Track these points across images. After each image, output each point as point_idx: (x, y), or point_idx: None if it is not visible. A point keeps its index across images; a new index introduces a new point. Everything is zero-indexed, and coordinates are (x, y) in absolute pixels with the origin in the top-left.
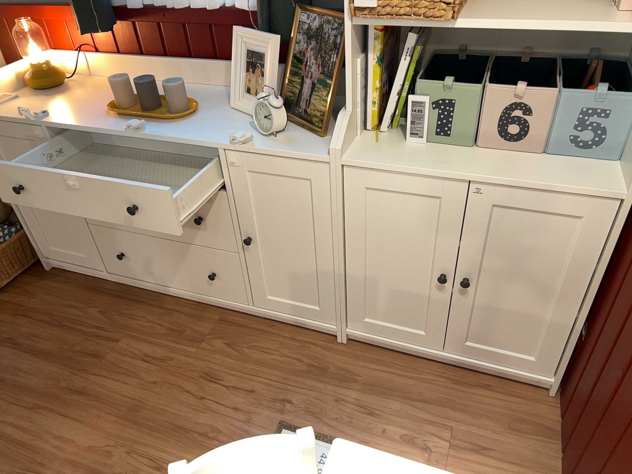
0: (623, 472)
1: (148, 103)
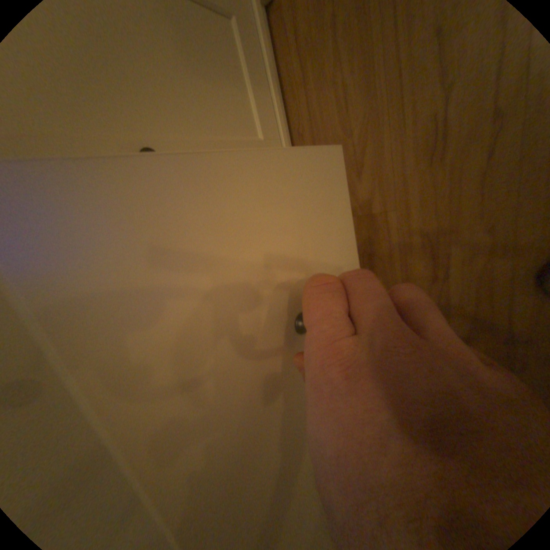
0: None
1: None
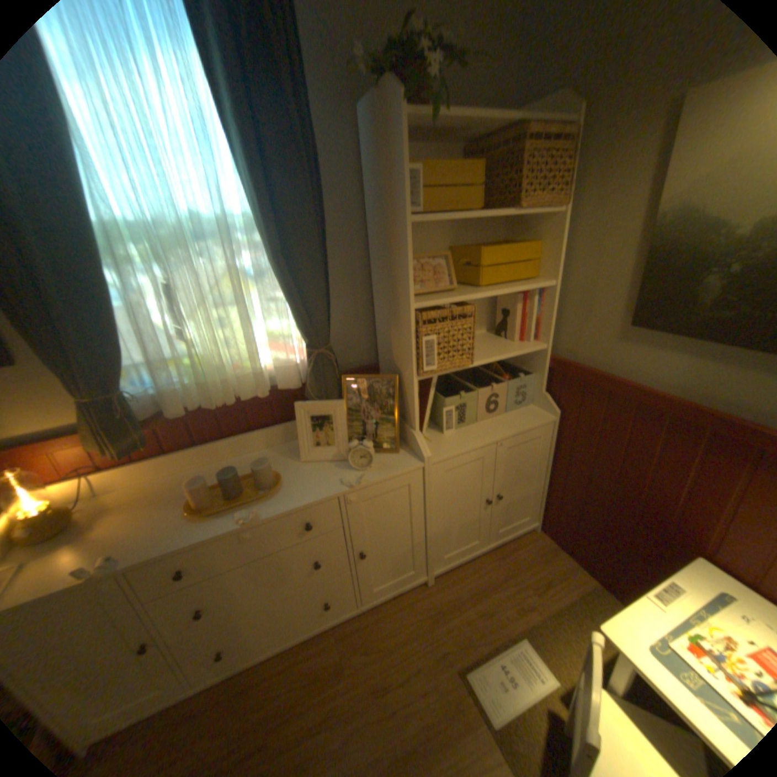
0: (660, 540)
1: (224, 491)
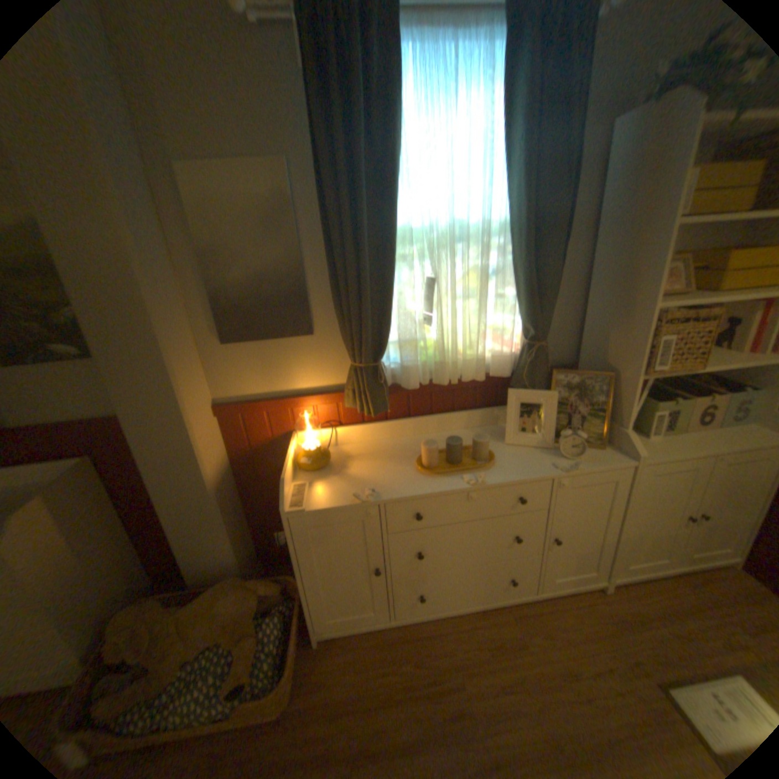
0: None
1: (449, 456)
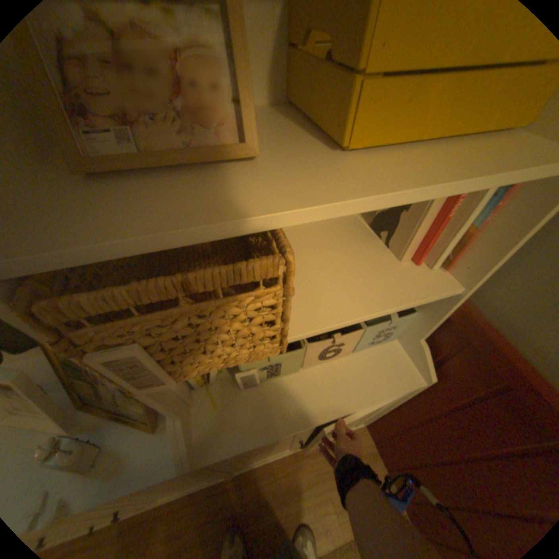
0: None
1: None
